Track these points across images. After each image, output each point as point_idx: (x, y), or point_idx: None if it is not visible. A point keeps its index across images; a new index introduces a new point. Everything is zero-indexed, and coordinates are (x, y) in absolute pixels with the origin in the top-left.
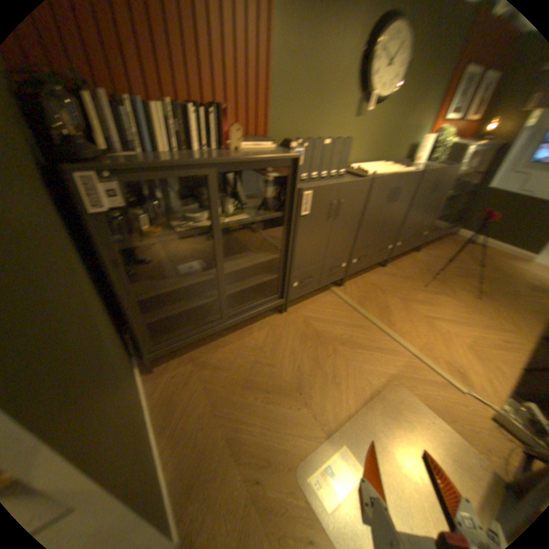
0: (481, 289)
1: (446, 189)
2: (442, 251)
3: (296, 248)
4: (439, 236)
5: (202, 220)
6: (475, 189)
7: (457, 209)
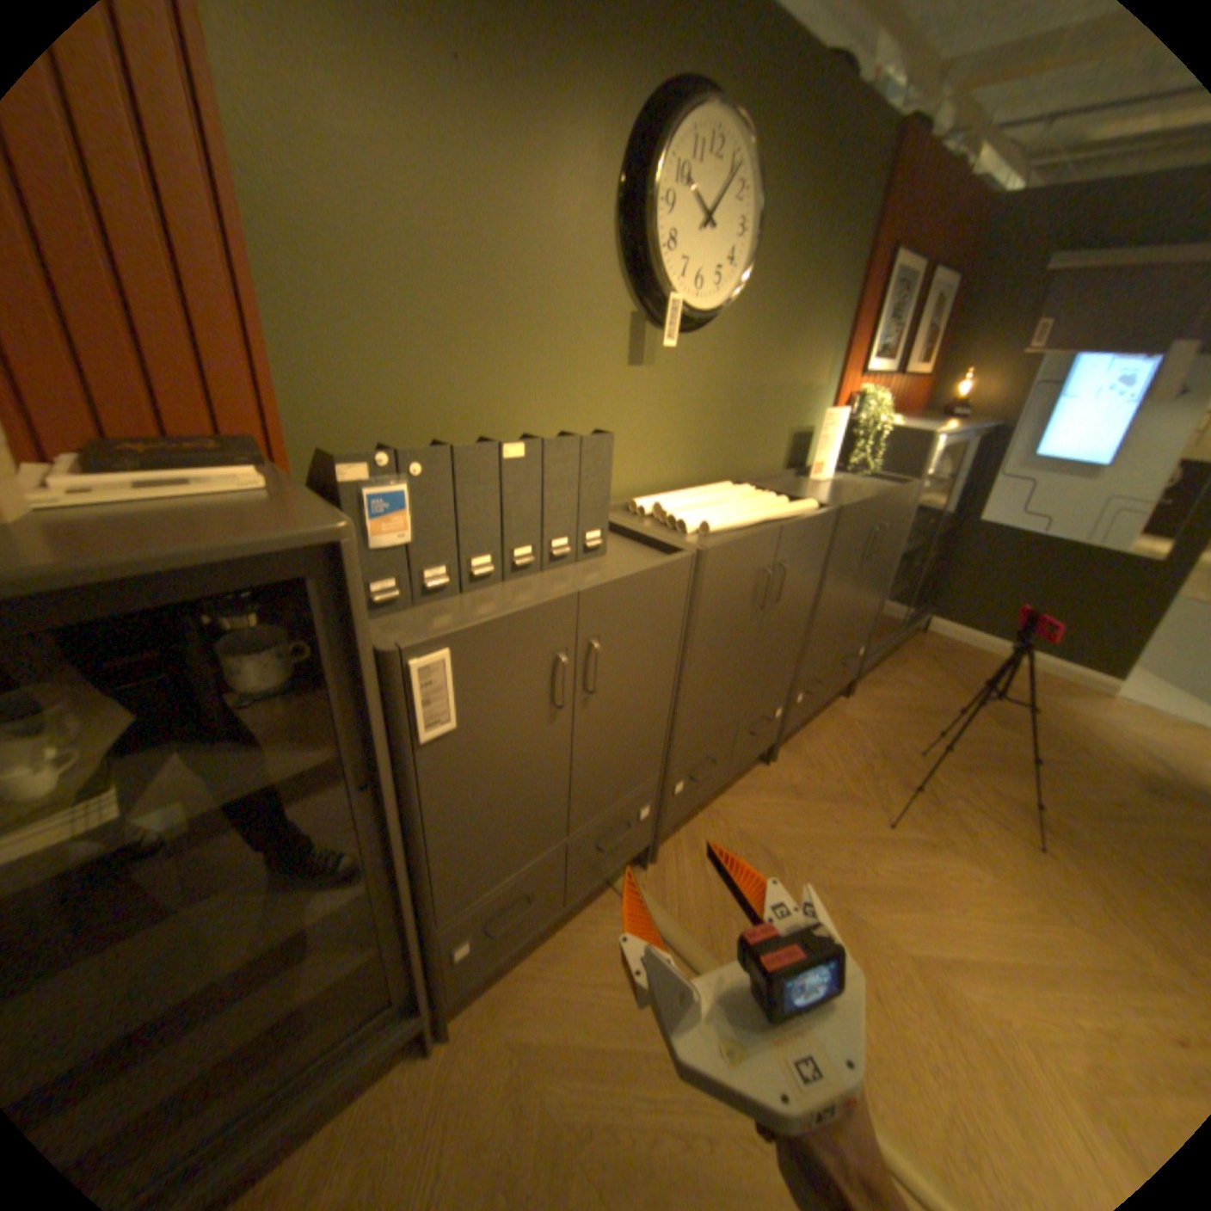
0: (1032, 809)
1: (894, 543)
2: (905, 688)
3: (427, 848)
4: (889, 649)
5: None
6: (949, 528)
7: (920, 578)
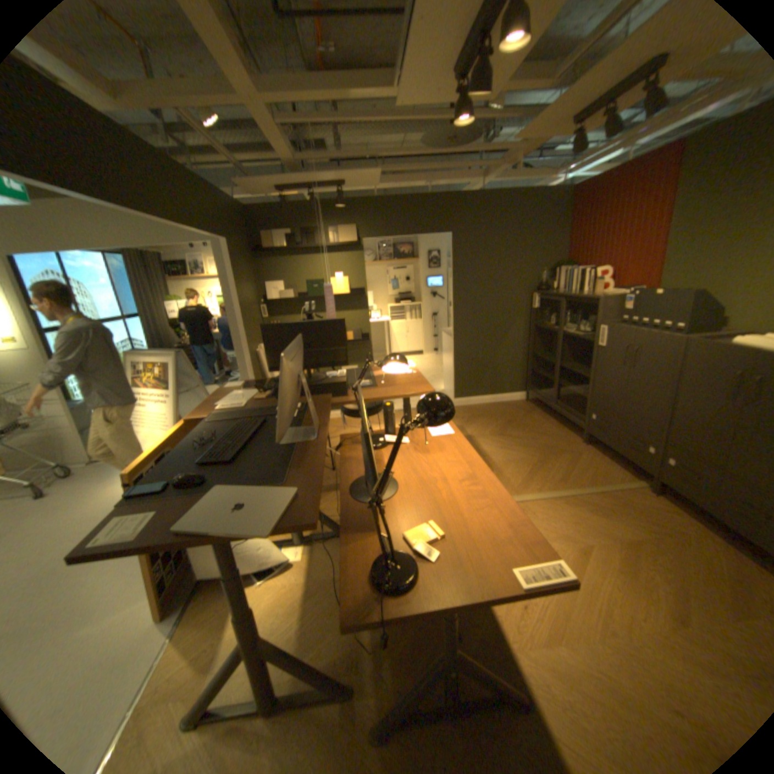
0: None
1: None
2: None
3: (596, 374)
4: None
5: (569, 328)
6: None
7: None
